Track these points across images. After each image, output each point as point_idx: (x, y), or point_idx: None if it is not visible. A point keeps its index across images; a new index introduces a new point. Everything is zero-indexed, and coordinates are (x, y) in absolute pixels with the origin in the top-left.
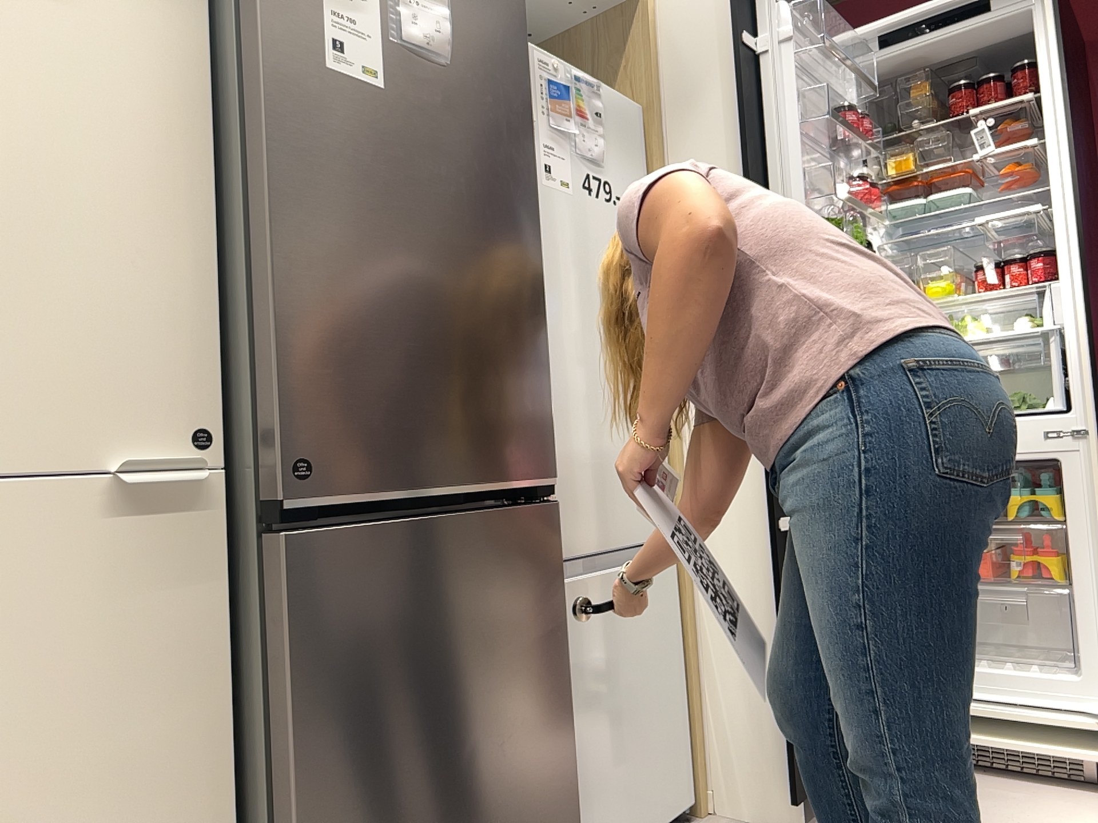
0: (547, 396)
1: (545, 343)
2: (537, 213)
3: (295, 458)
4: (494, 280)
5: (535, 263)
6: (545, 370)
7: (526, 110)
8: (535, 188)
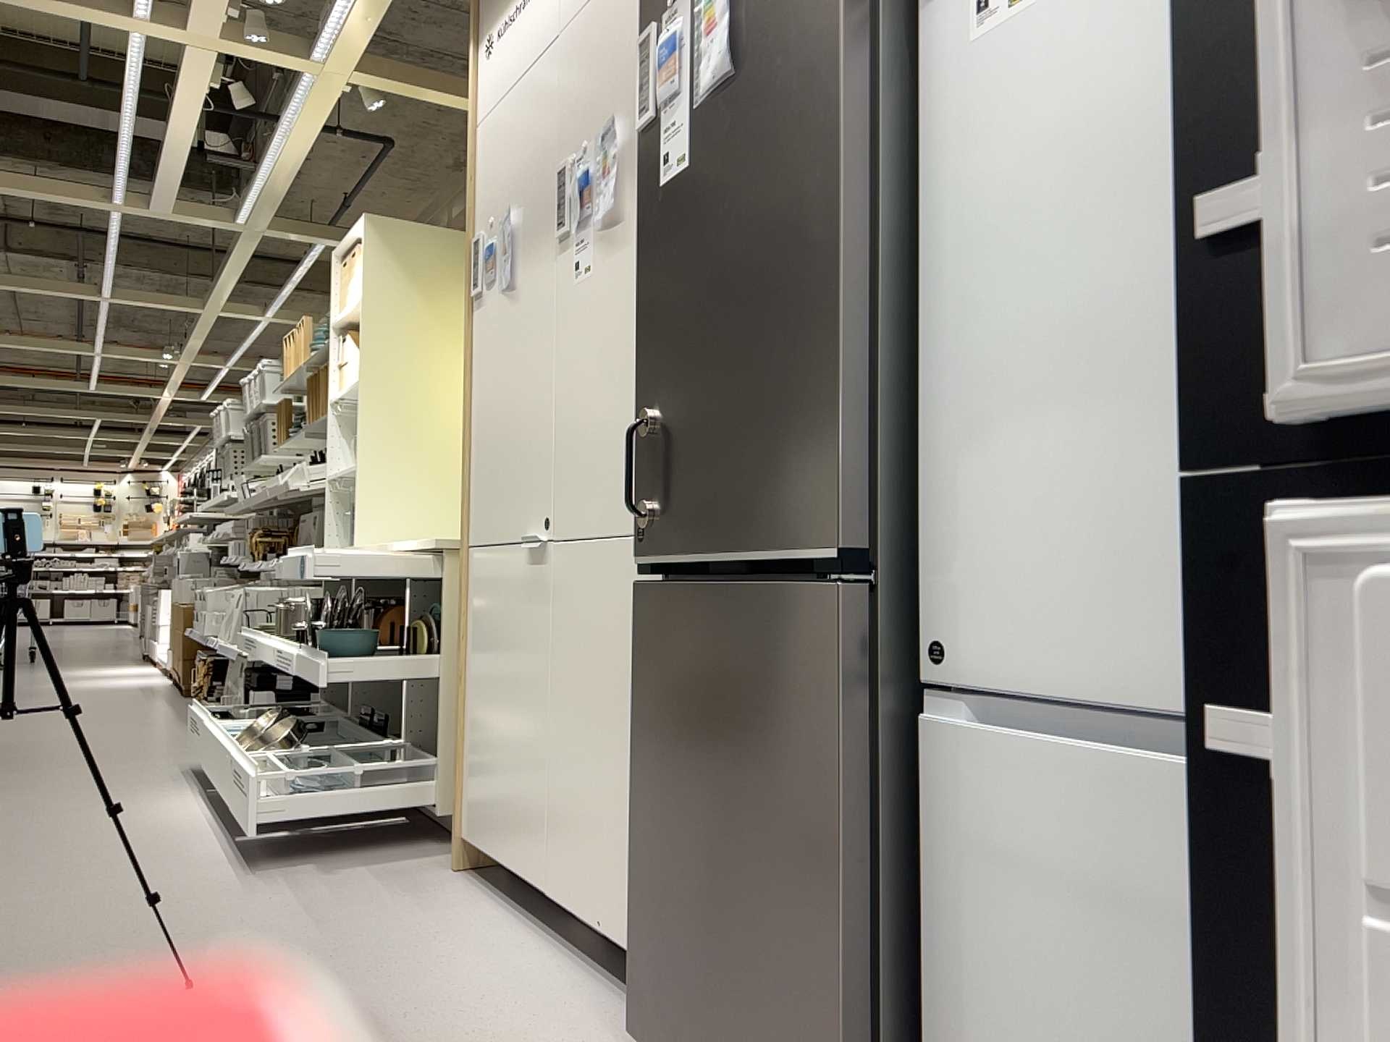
0: (838, 431)
1: (839, 353)
2: (840, 160)
3: (641, 526)
4: (773, 299)
5: (831, 239)
6: (838, 392)
7: (834, 12)
8: (841, 121)
